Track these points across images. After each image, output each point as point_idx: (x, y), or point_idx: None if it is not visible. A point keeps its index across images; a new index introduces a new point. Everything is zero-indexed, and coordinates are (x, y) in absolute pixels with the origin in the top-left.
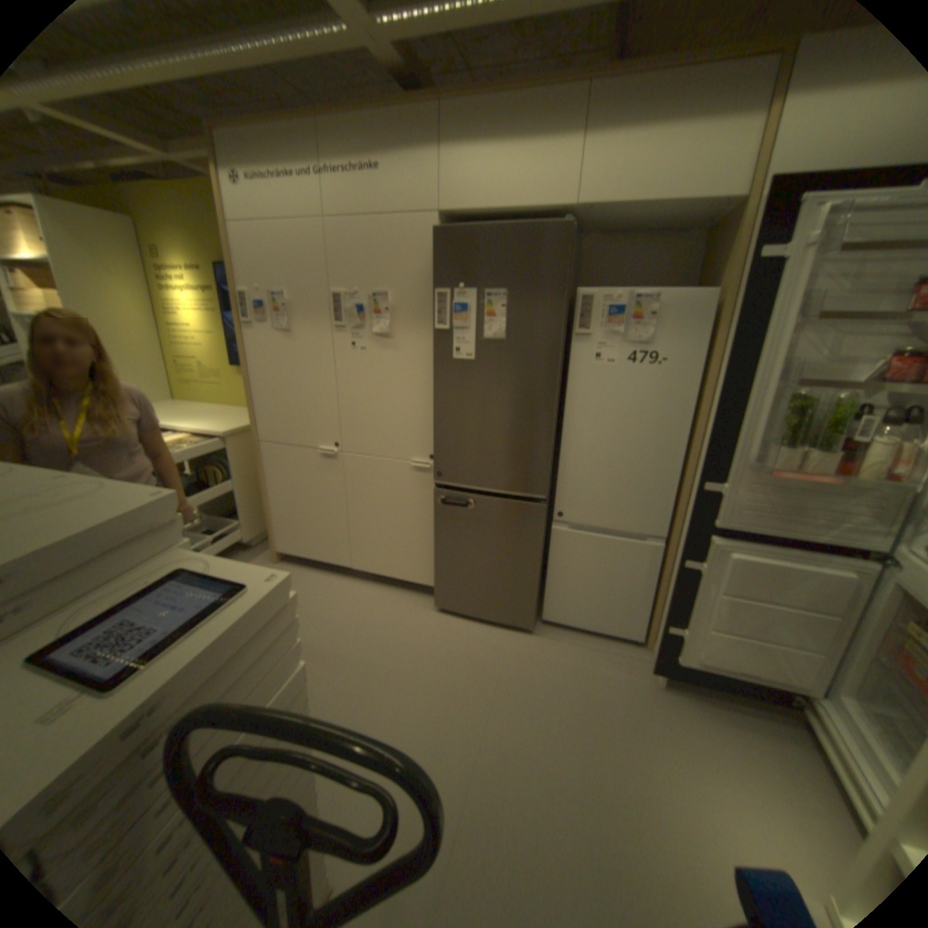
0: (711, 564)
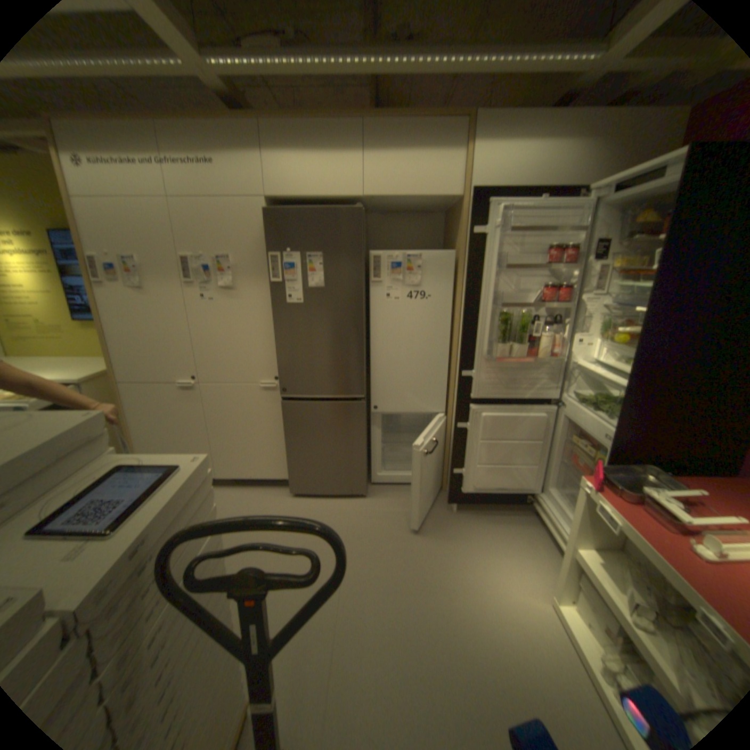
0: (471, 422)
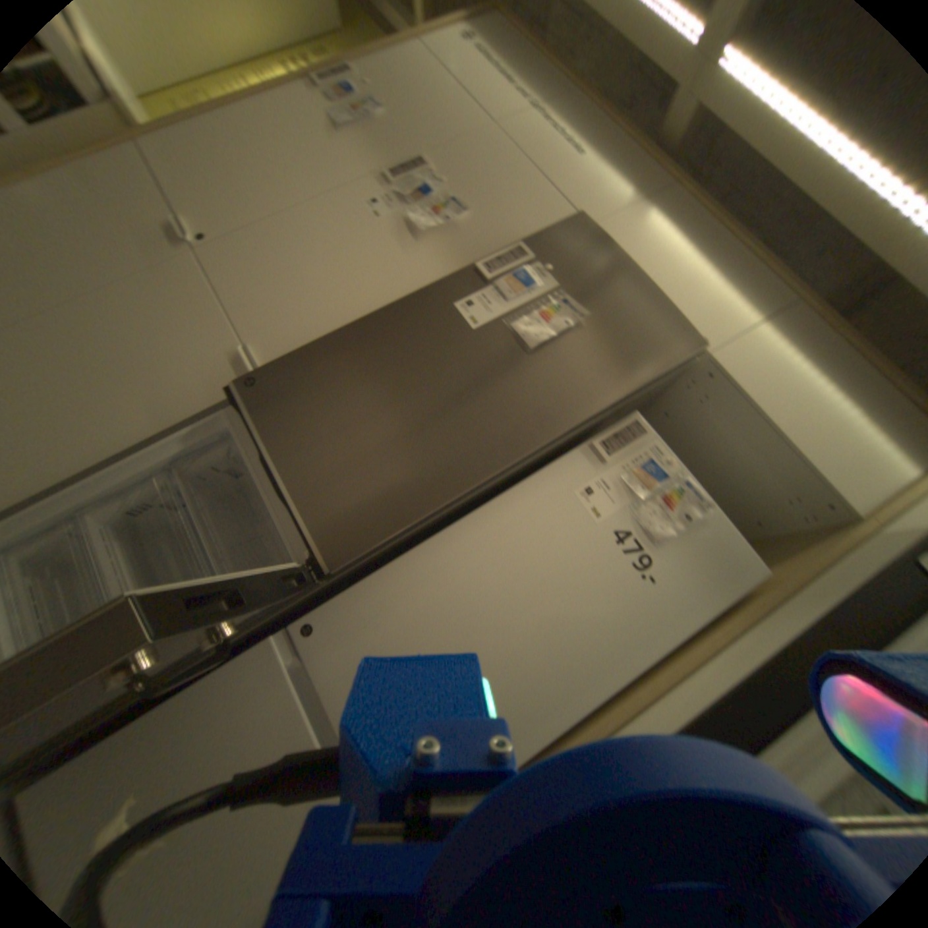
0: None
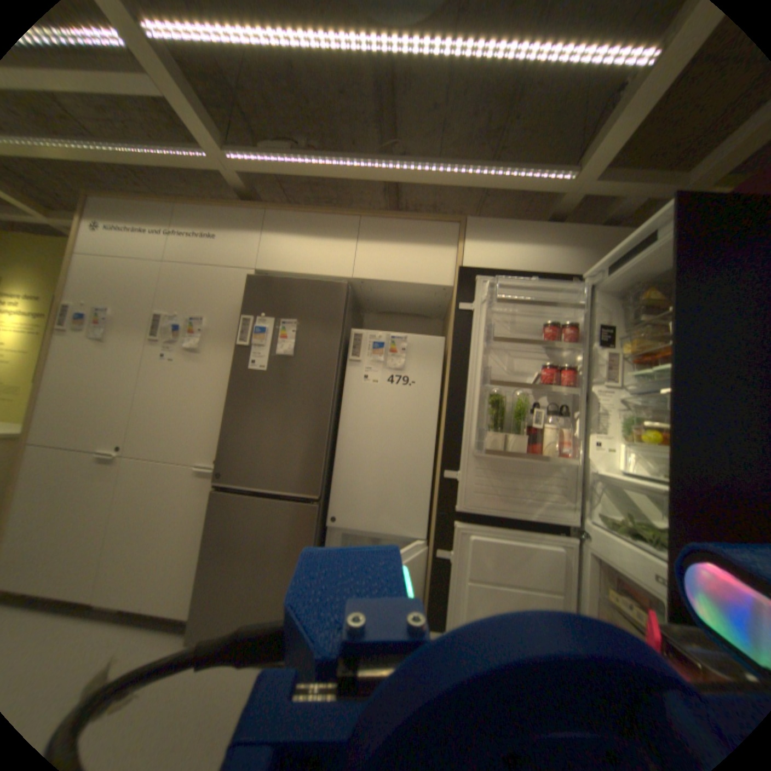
0: (456, 548)
